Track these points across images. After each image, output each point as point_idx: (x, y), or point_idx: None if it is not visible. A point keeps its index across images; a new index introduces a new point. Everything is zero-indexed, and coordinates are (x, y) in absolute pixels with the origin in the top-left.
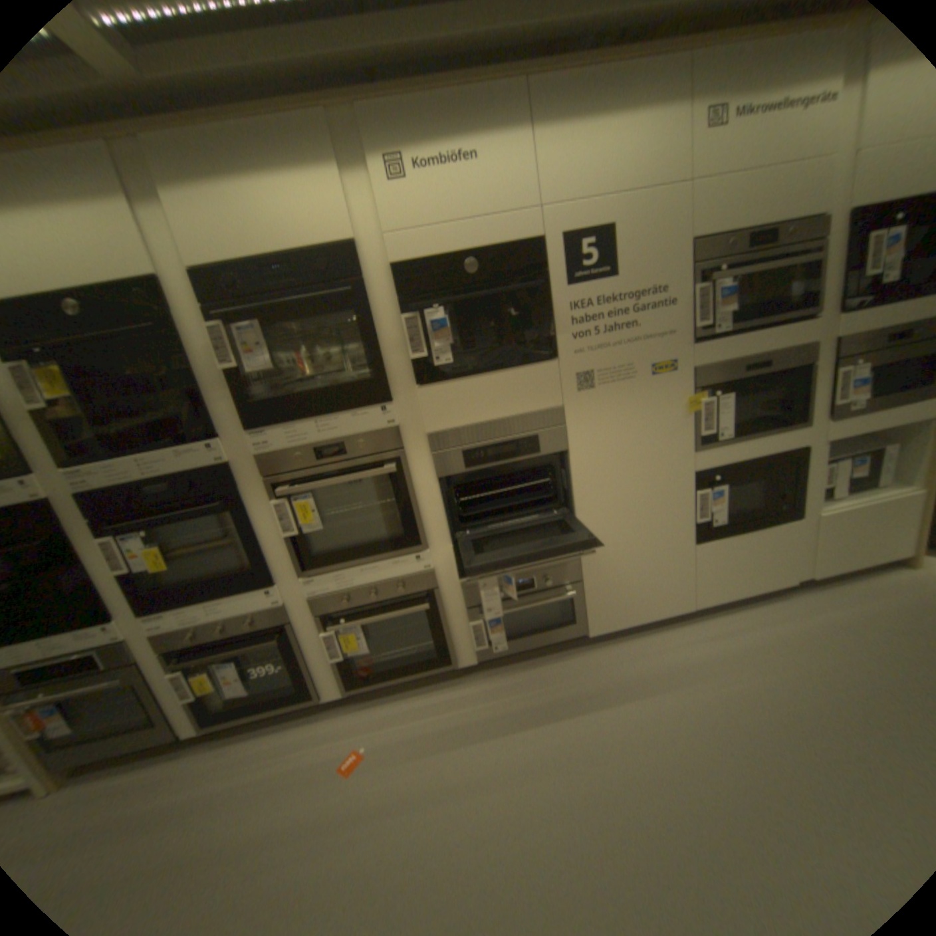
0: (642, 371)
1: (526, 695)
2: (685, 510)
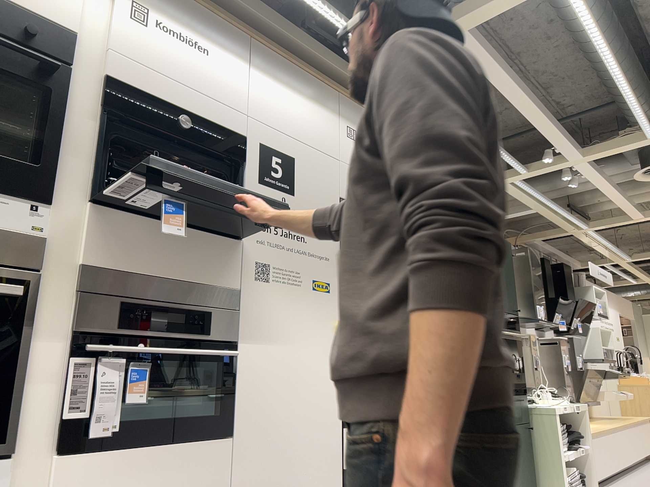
0: (306, 283)
1: None
2: (334, 450)
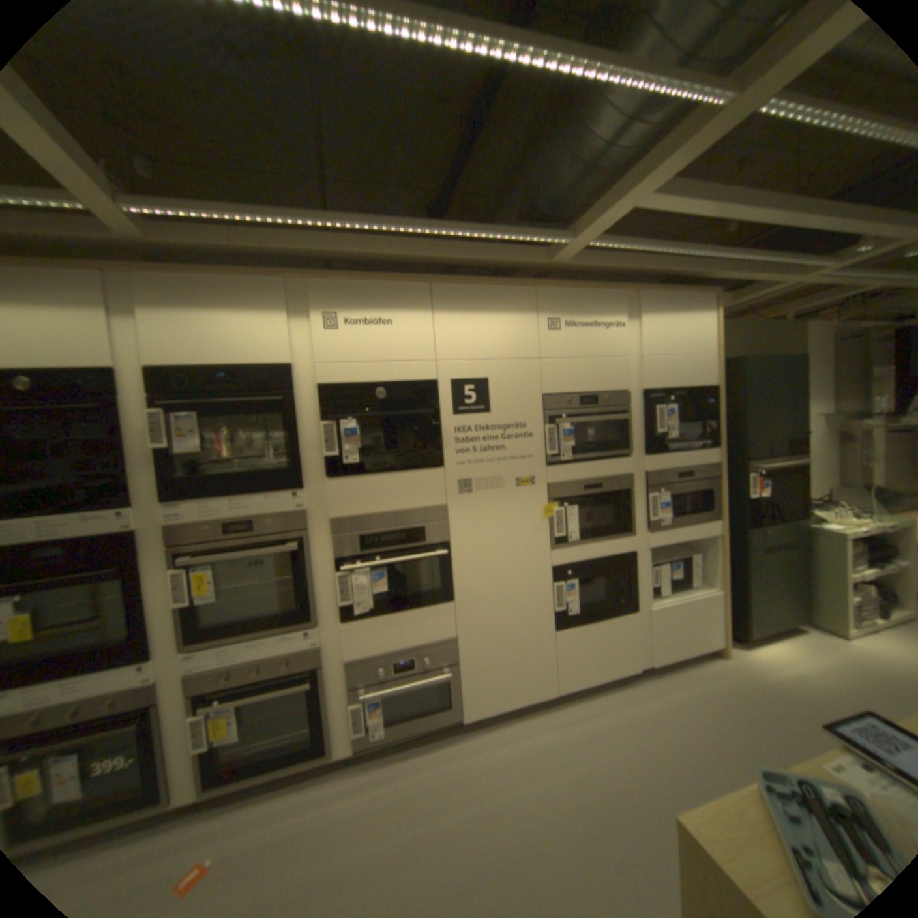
0: (508, 483)
1: (397, 787)
2: (545, 600)
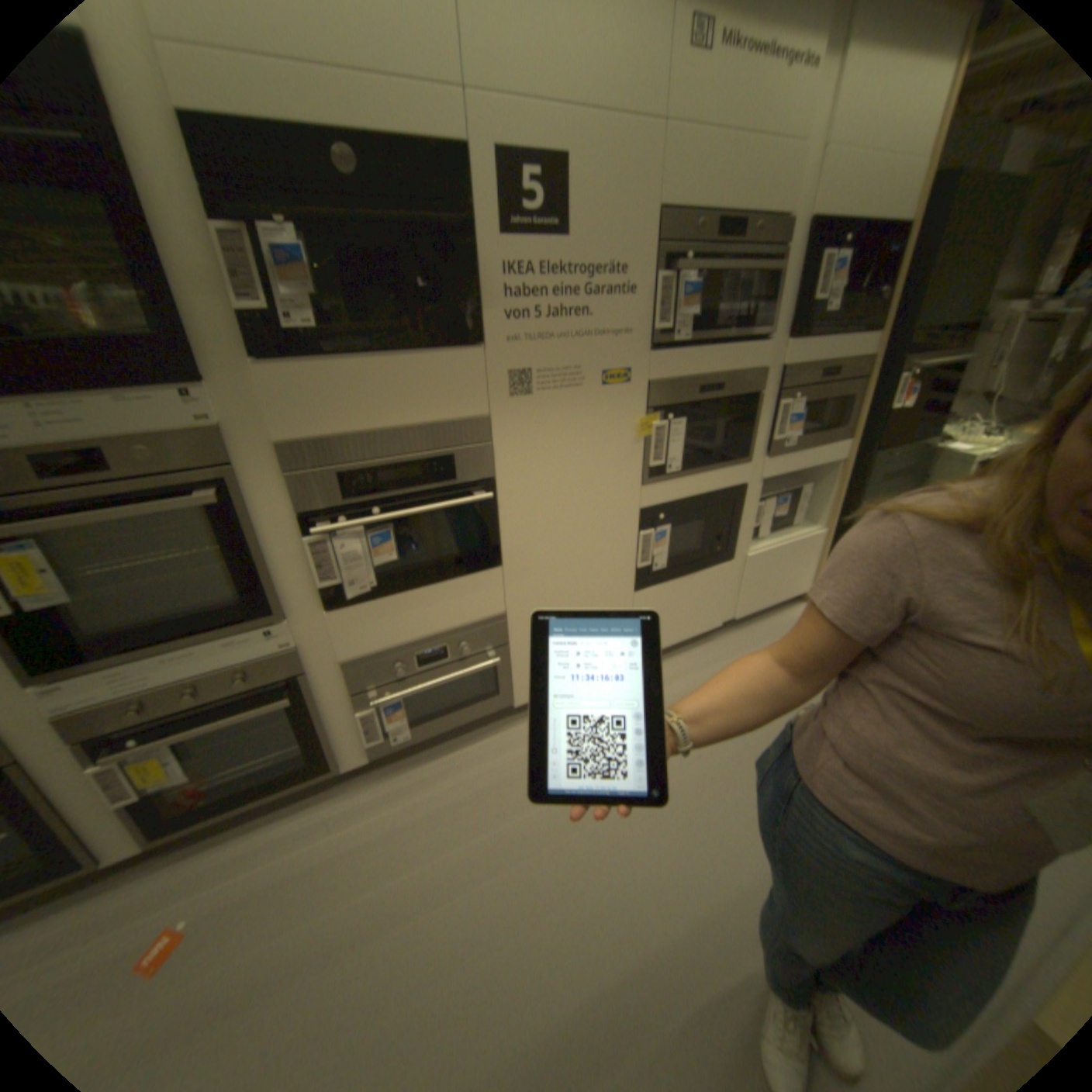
0: (590, 379)
1: (434, 792)
2: (626, 554)
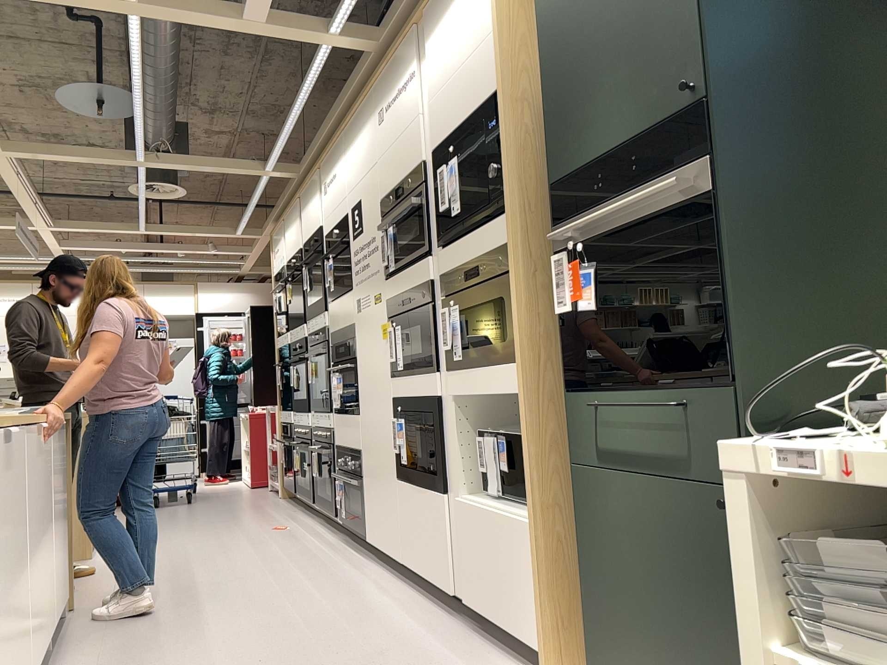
0: (371, 301)
1: (324, 549)
2: (391, 436)
